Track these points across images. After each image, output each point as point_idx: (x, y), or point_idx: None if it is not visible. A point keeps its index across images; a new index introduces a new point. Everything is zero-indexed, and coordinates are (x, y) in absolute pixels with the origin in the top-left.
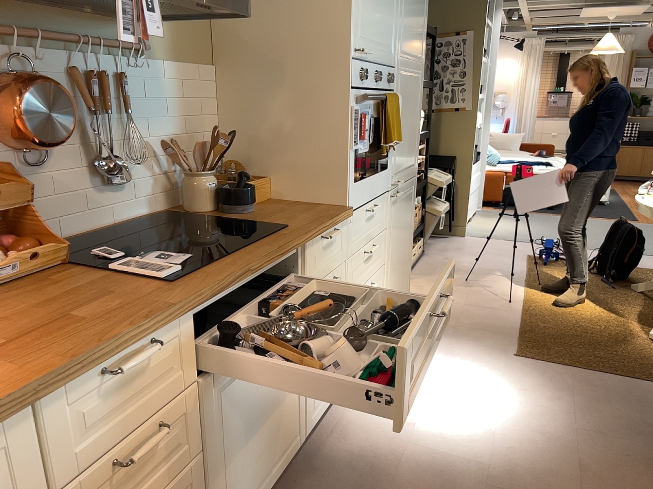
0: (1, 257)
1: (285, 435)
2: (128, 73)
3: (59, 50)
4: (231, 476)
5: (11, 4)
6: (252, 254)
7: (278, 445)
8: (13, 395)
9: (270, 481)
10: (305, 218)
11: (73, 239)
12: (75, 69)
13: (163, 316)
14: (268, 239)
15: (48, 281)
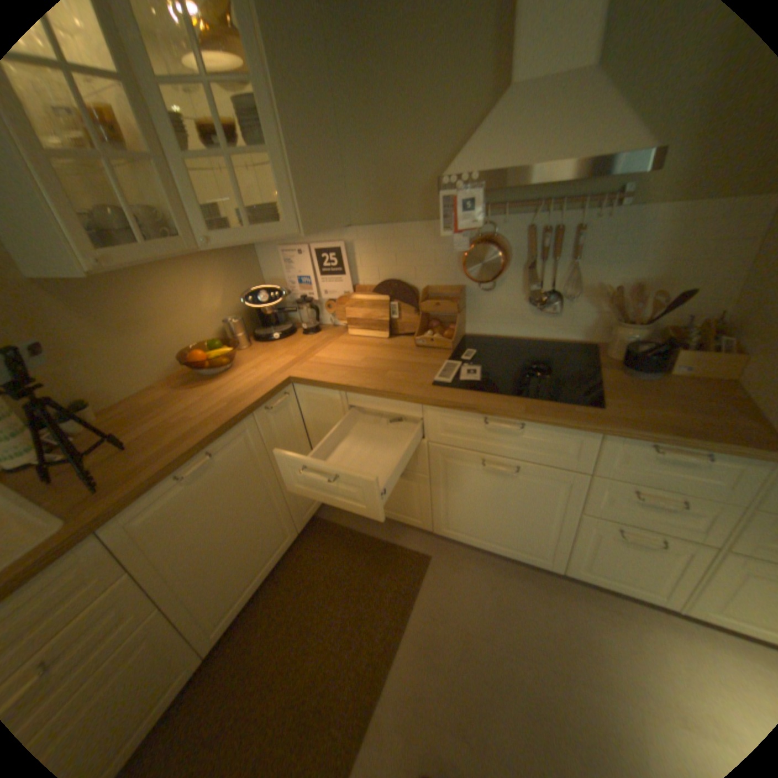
0: (429, 335)
1: (531, 546)
2: (595, 221)
3: (527, 211)
4: (456, 509)
5: (497, 186)
6: (504, 403)
7: (518, 542)
8: (330, 383)
9: (502, 551)
10: (661, 415)
11: (505, 338)
12: (536, 224)
13: (396, 395)
14: (551, 404)
15: (429, 354)
